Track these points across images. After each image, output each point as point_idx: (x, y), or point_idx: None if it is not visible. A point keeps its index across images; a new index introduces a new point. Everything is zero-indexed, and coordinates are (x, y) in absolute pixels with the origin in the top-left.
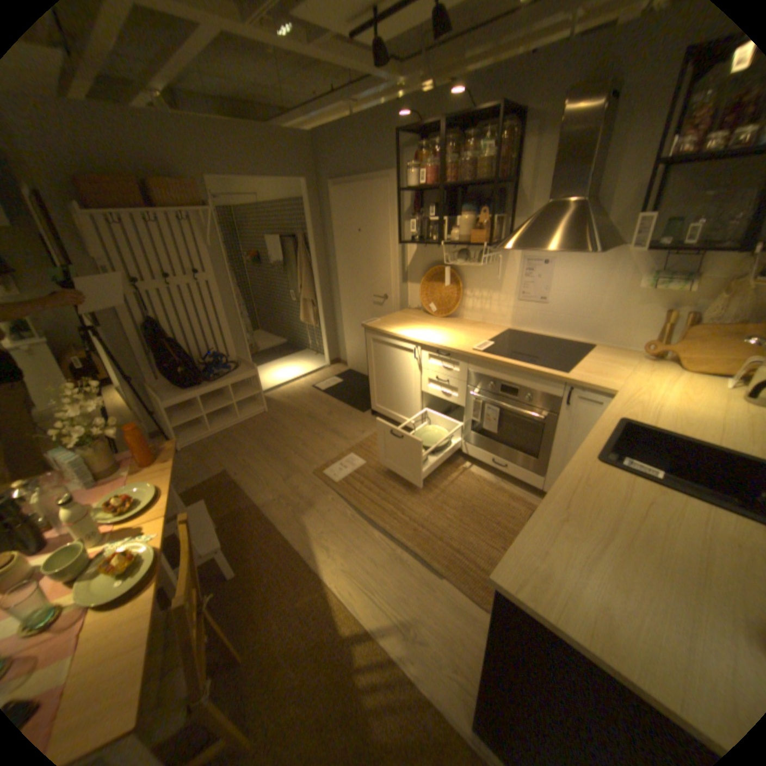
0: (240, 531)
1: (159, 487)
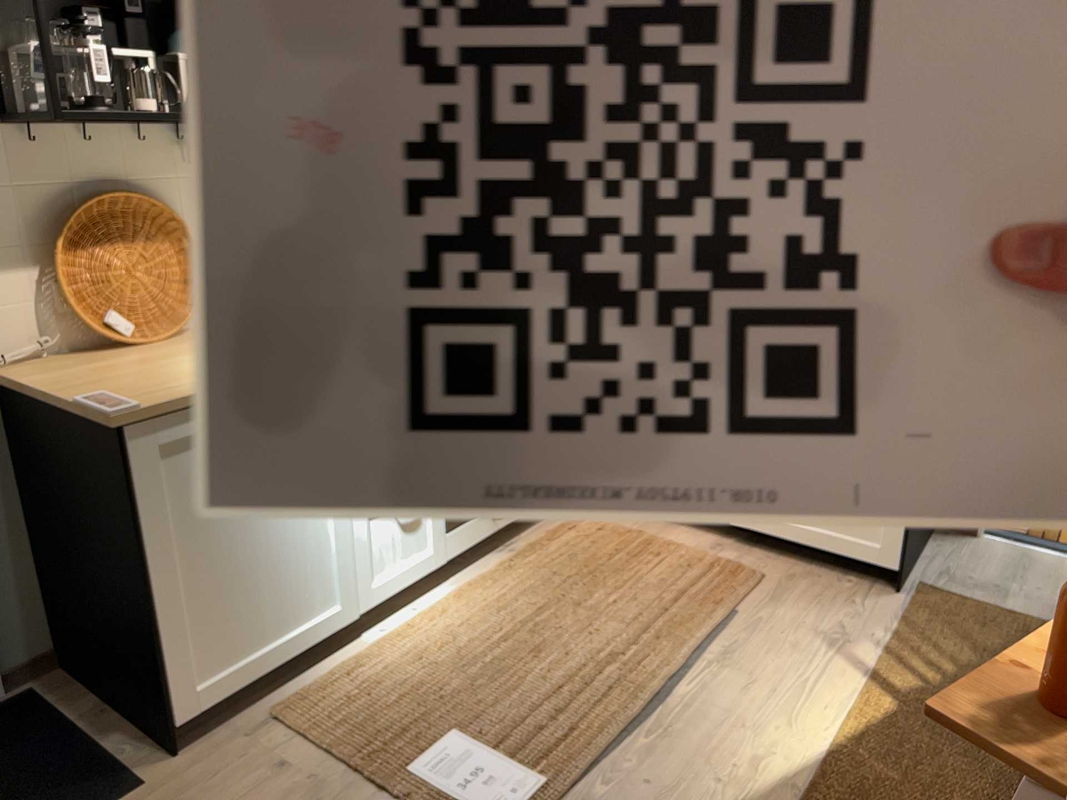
0: None
1: None
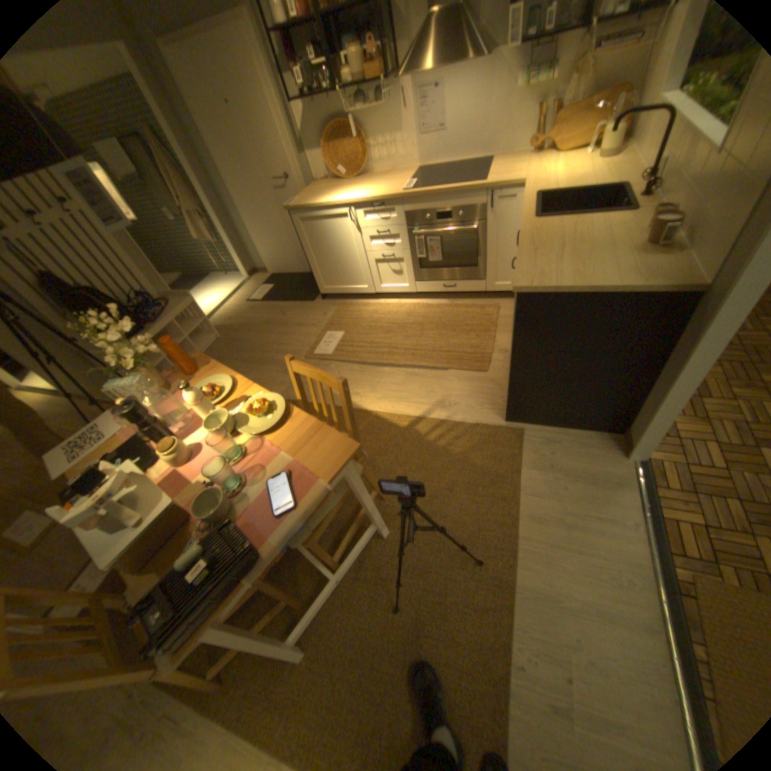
0: None
1: (226, 374)
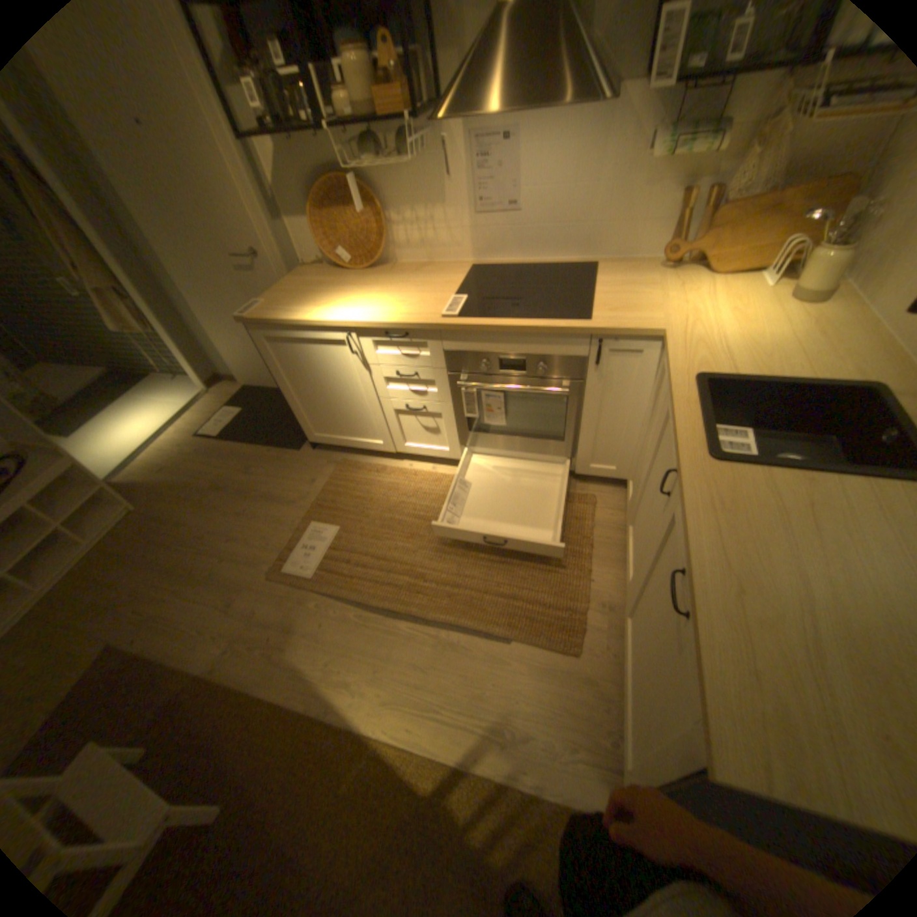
0: (191, 731)
1: None
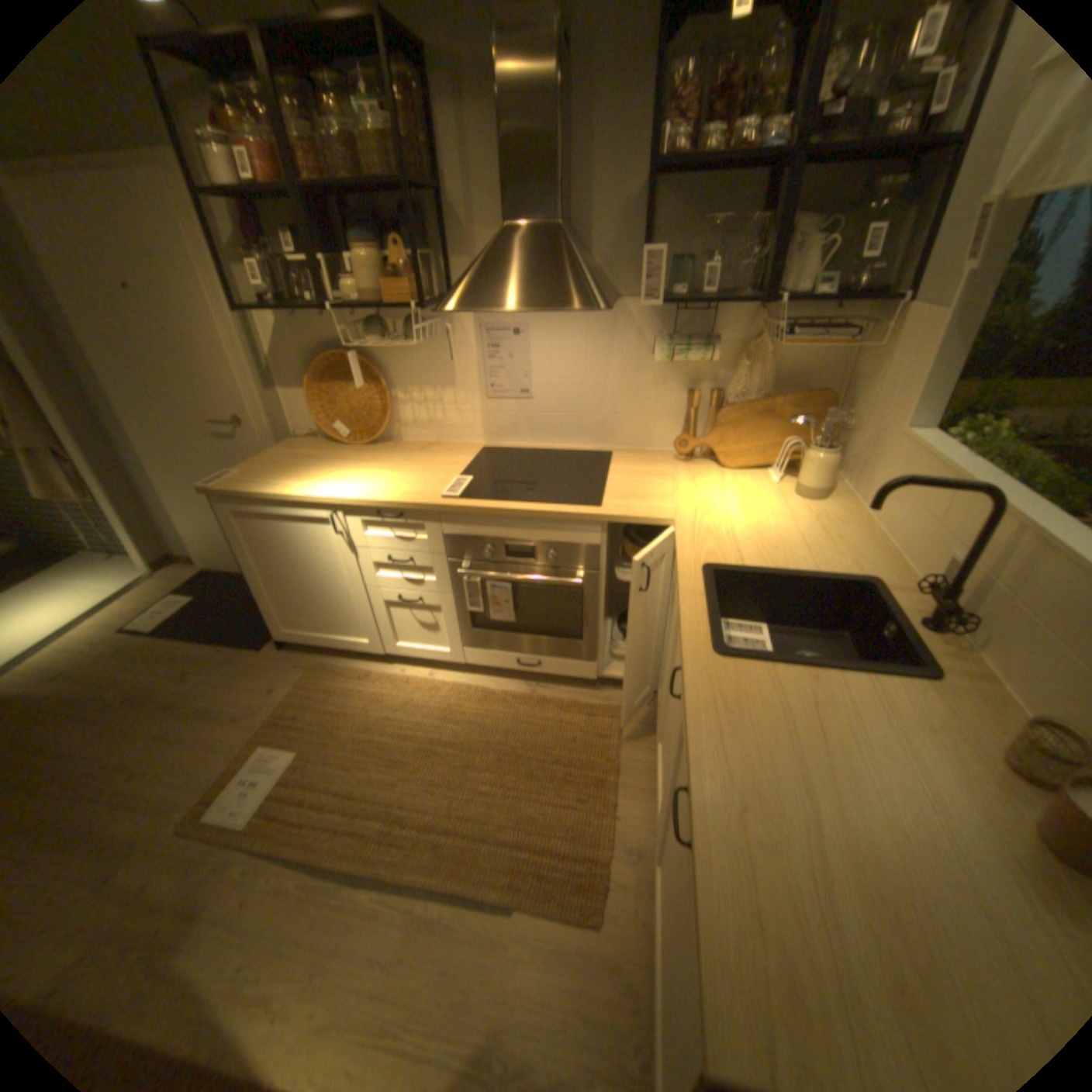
0: None
1: None
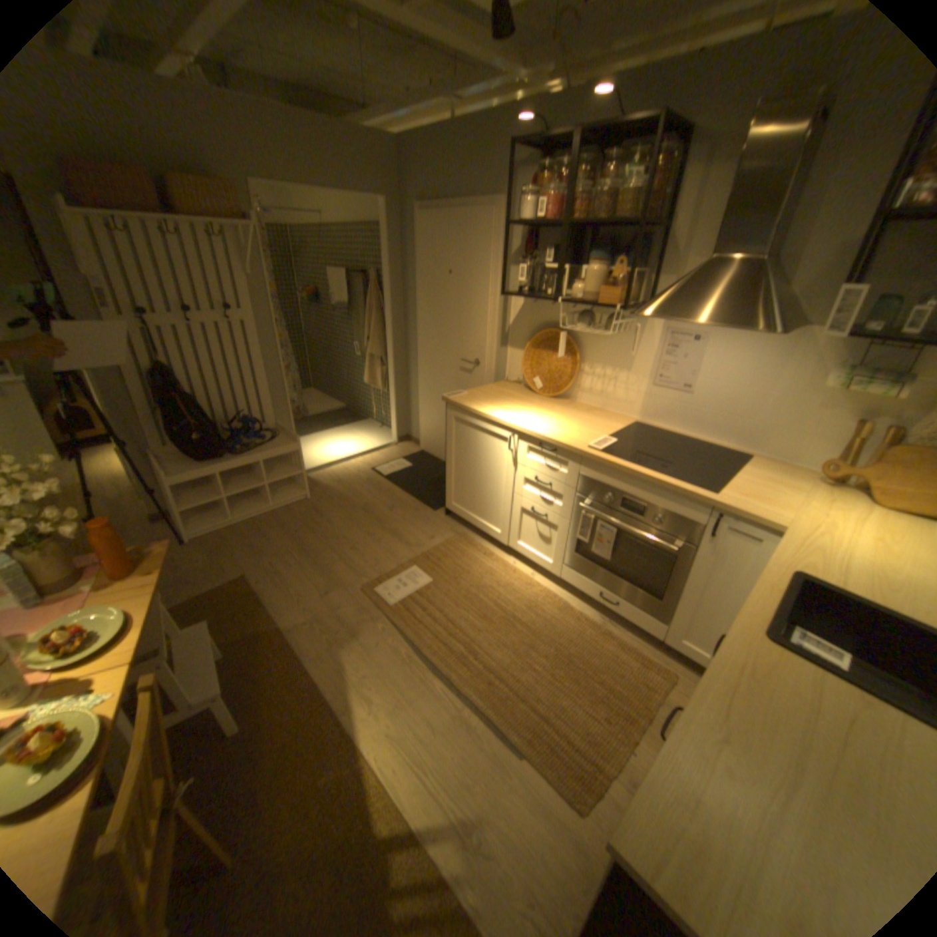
0: (254, 664)
1: (133, 614)
